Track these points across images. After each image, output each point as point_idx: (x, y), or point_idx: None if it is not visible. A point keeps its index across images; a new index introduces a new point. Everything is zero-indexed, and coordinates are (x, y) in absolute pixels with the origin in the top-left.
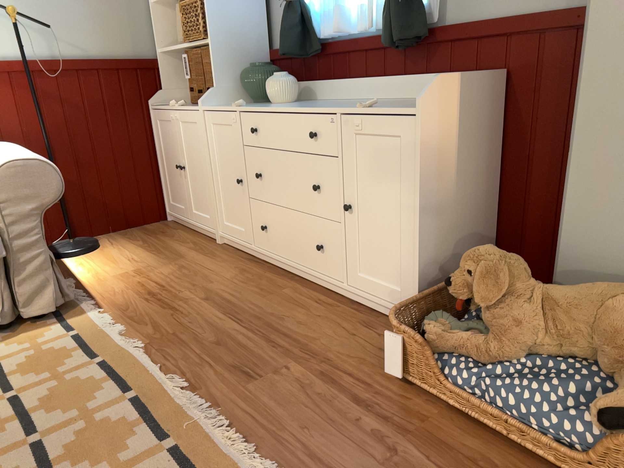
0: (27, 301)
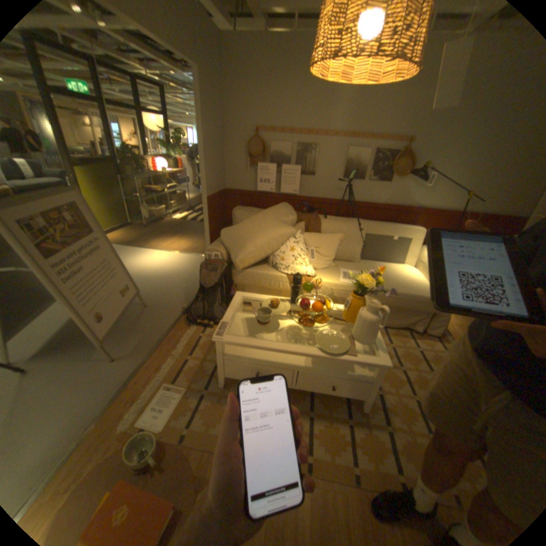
0: (432, 329)
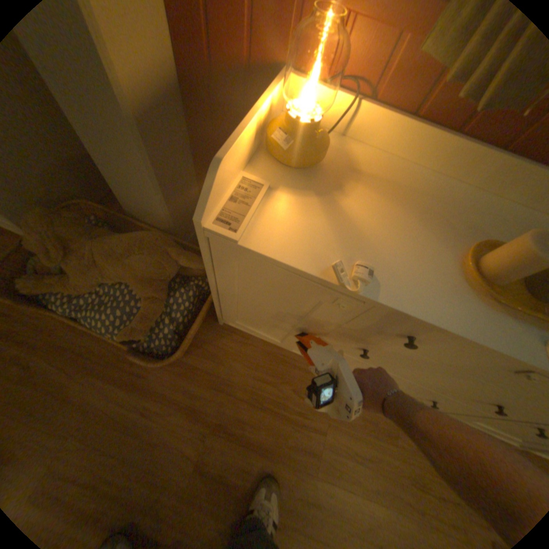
0: None
